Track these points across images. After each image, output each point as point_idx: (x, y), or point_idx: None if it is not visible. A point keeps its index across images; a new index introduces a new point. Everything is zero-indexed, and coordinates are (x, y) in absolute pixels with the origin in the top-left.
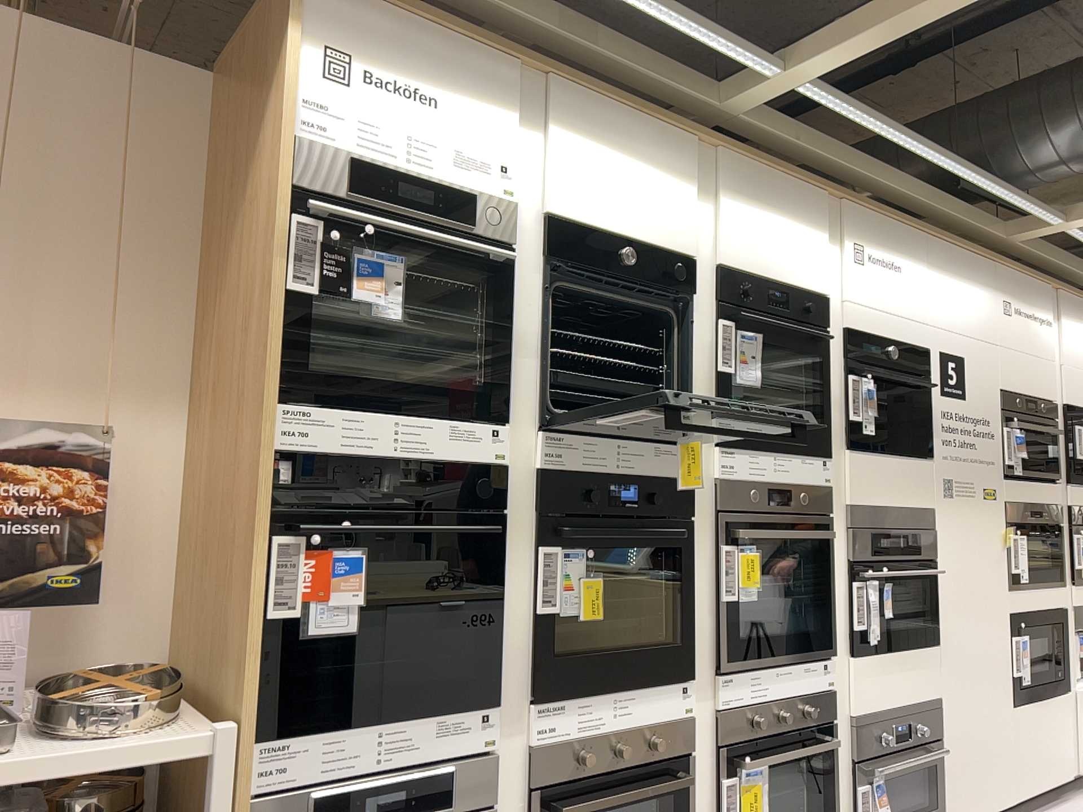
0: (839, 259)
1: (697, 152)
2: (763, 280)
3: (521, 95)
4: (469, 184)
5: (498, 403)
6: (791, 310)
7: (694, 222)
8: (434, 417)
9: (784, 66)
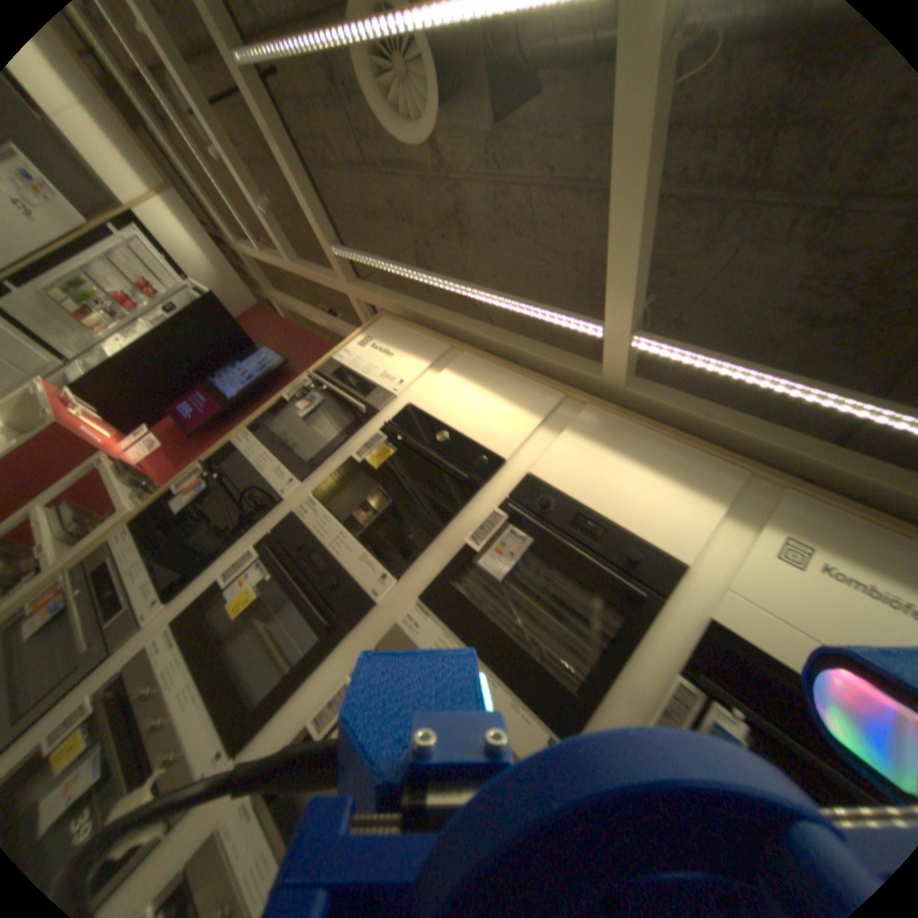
0: (748, 543)
1: (564, 404)
2: (581, 507)
3: (440, 359)
4: (379, 384)
5: (307, 471)
6: (609, 550)
7: (520, 439)
8: (279, 461)
9: (609, 324)
